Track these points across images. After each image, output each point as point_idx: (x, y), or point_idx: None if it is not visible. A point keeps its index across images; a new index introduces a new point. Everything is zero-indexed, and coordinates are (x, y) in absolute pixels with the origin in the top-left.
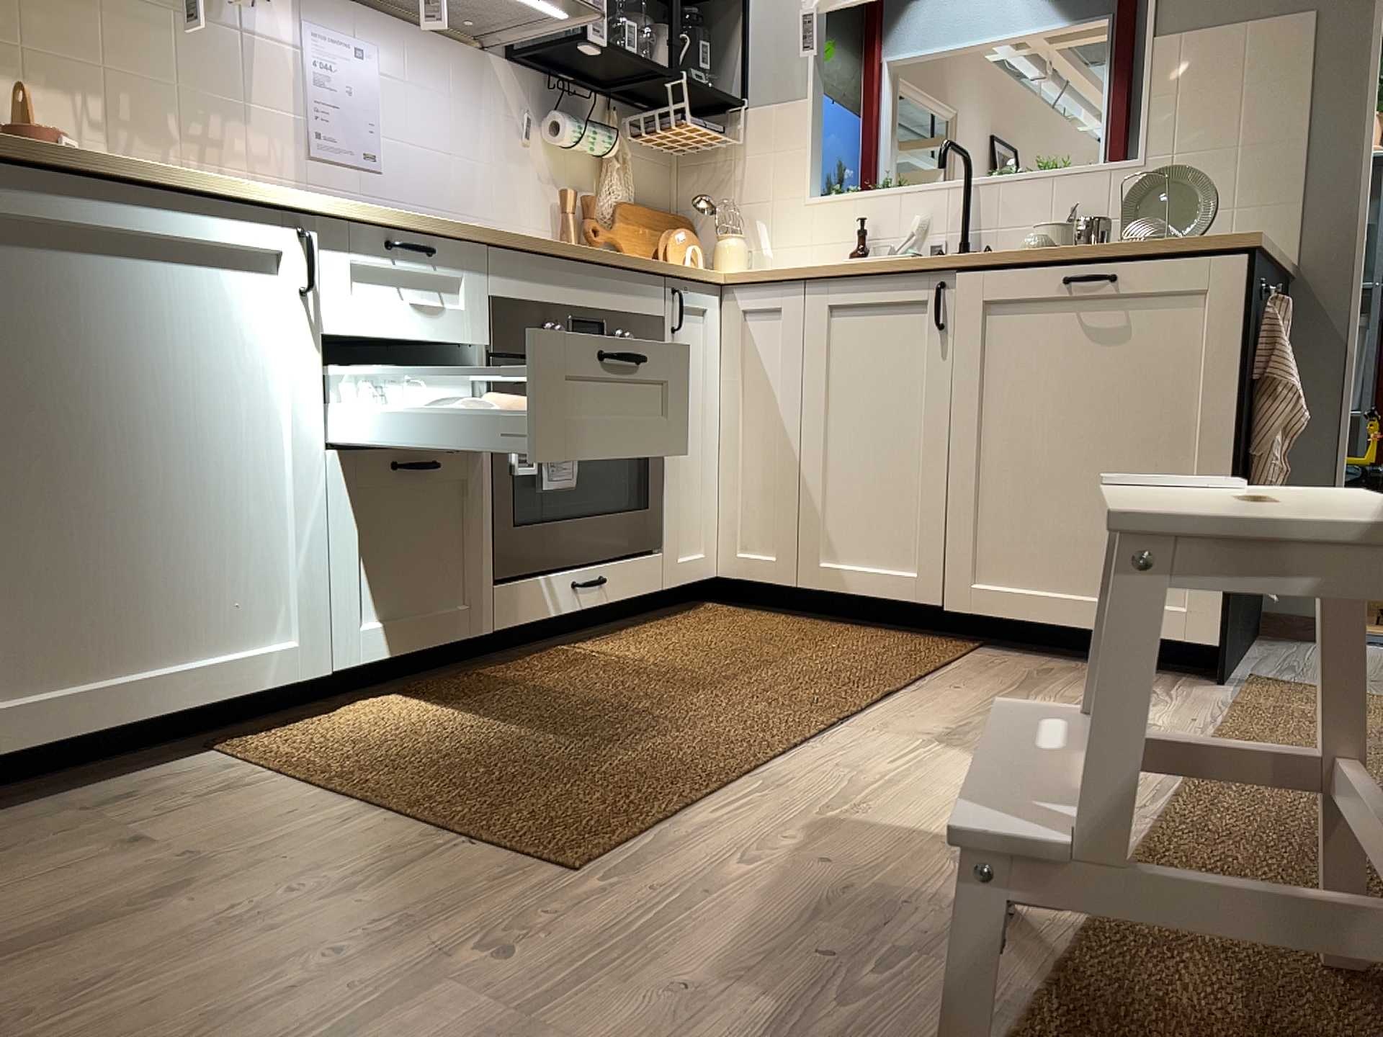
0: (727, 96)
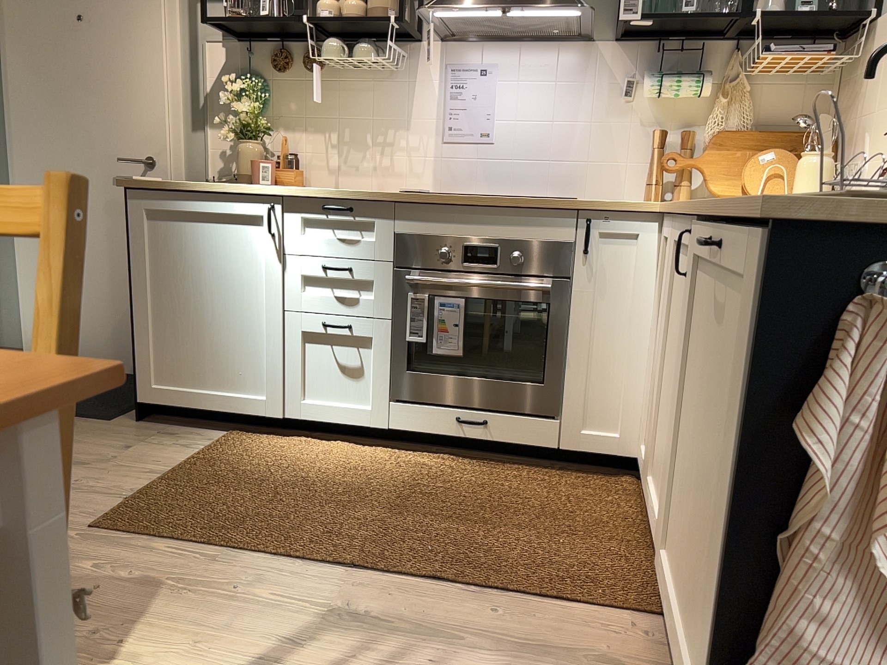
0: (872, 5)
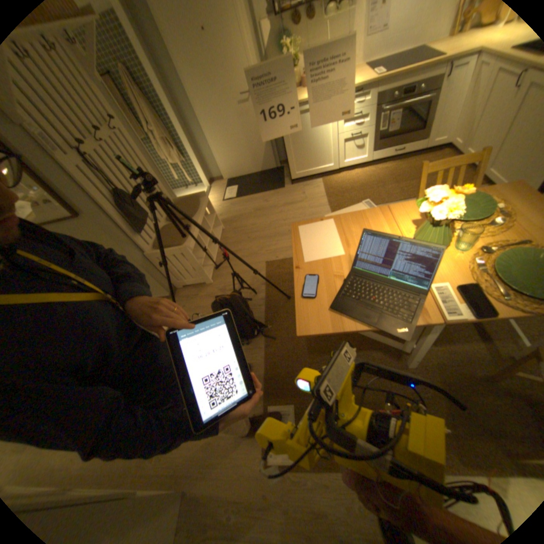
0: None
